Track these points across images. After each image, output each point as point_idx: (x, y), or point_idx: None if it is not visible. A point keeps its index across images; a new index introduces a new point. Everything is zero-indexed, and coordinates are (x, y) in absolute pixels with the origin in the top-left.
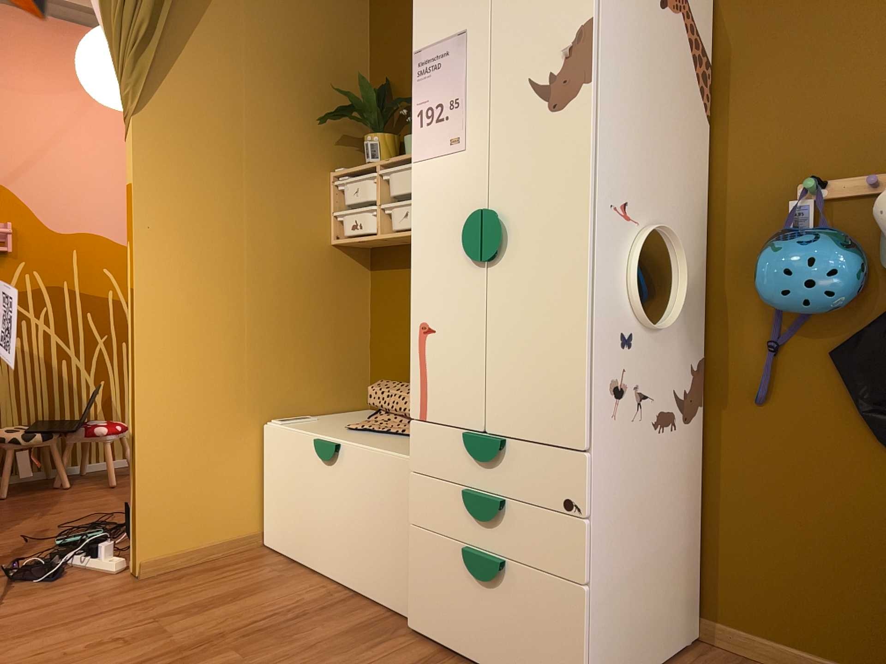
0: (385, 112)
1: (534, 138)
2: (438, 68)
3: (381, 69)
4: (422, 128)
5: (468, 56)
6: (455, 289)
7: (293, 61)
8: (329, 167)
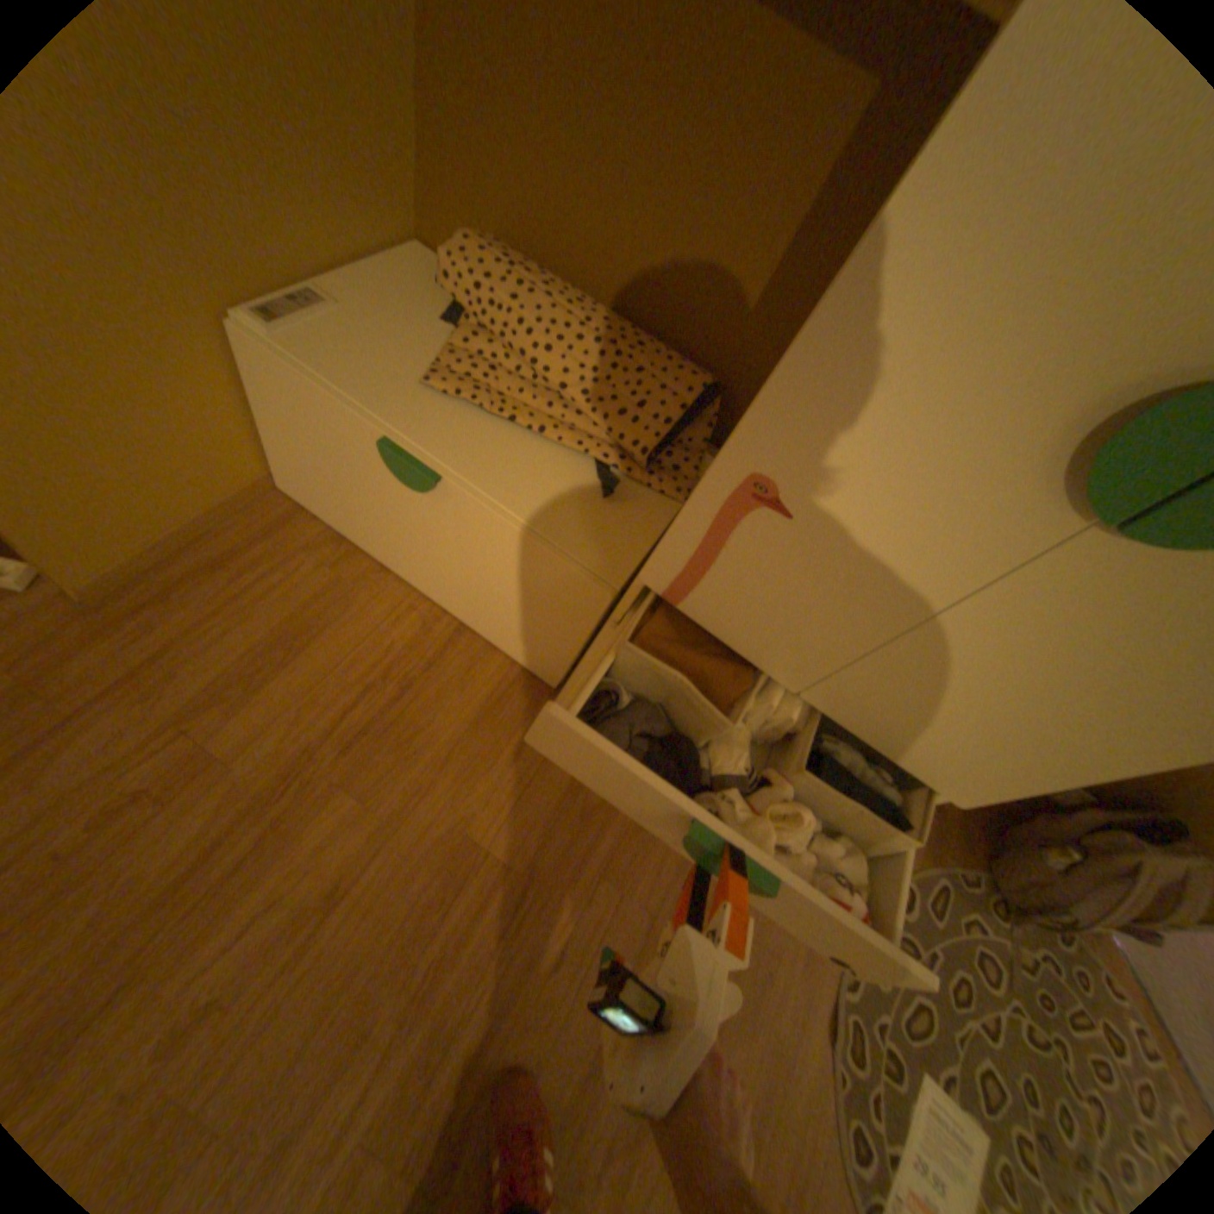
0: None
1: None
2: None
3: None
4: None
5: None
6: (932, 493)
7: None
8: None
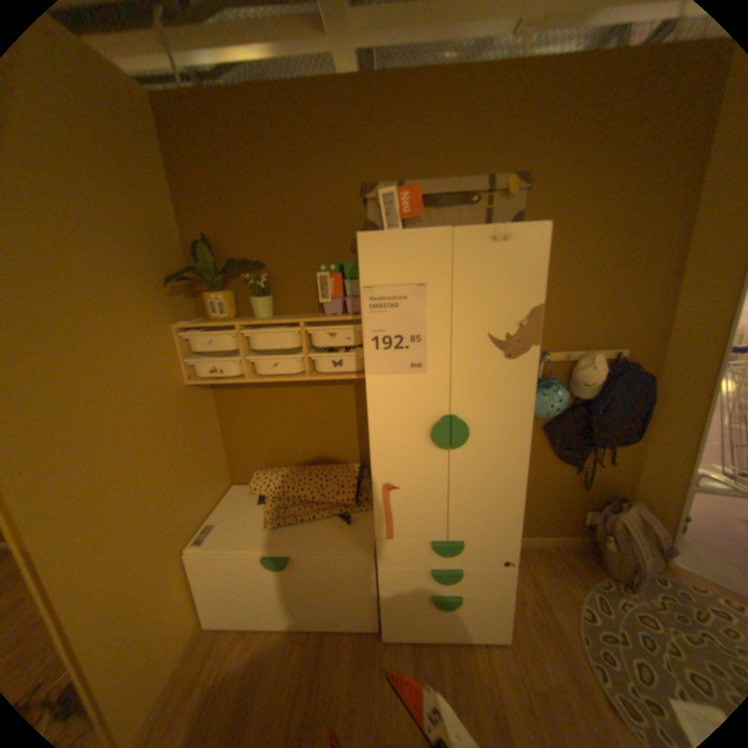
0: (216, 268)
1: (491, 374)
2: (395, 305)
3: (191, 220)
4: (377, 350)
5: (429, 304)
6: (419, 464)
7: (113, 220)
8: (169, 320)
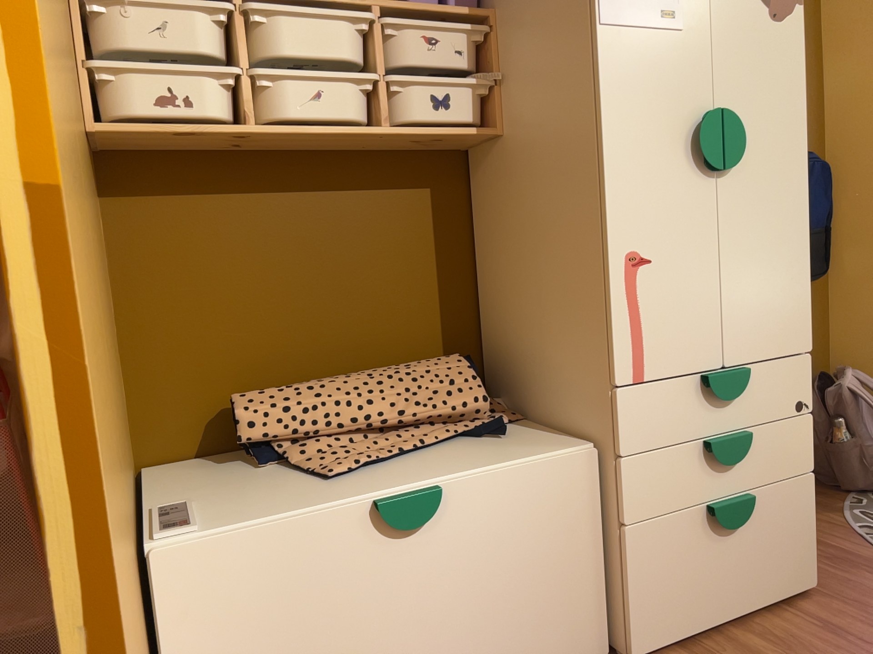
0: None
1: (757, 42)
2: None
3: None
4: None
5: None
6: (678, 206)
7: None
8: None
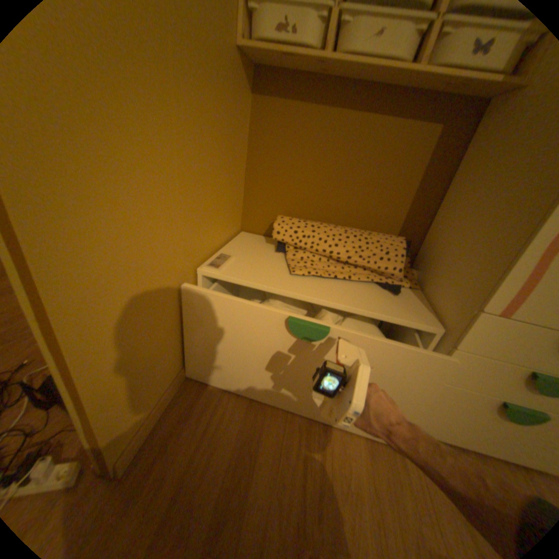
0: None
1: None
2: None
3: None
4: None
5: None
6: None
7: None
8: None
